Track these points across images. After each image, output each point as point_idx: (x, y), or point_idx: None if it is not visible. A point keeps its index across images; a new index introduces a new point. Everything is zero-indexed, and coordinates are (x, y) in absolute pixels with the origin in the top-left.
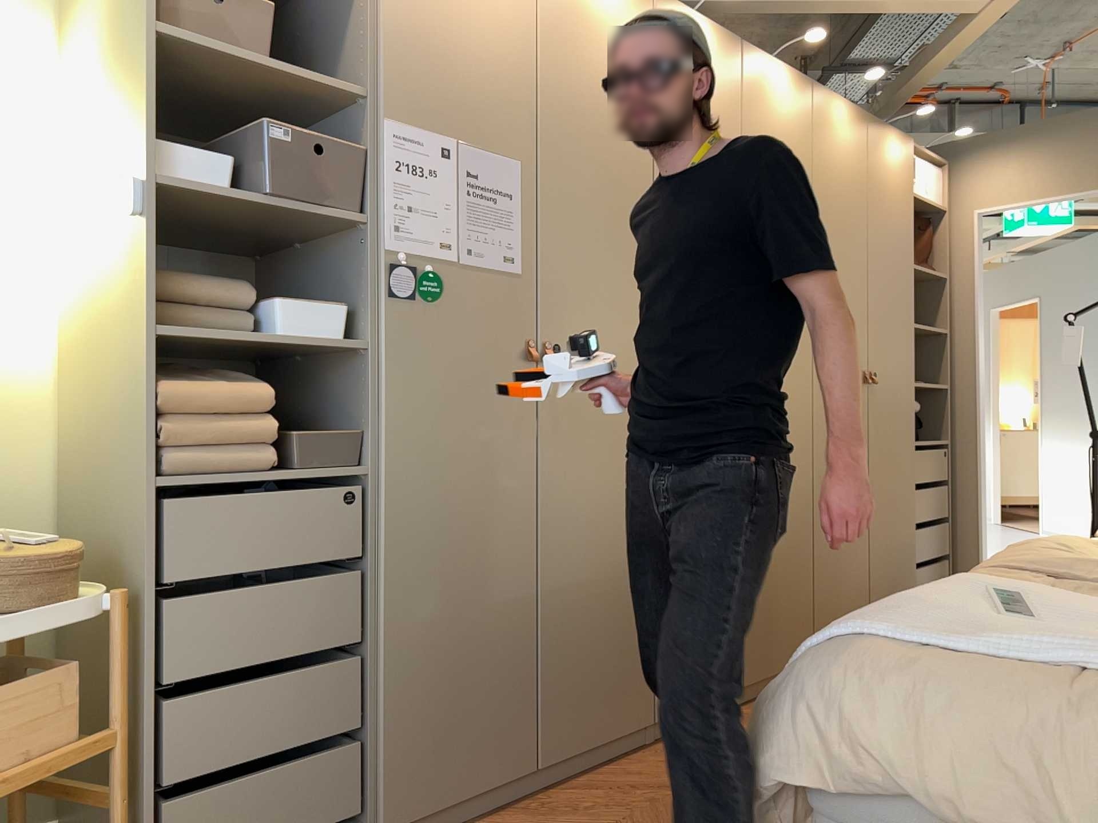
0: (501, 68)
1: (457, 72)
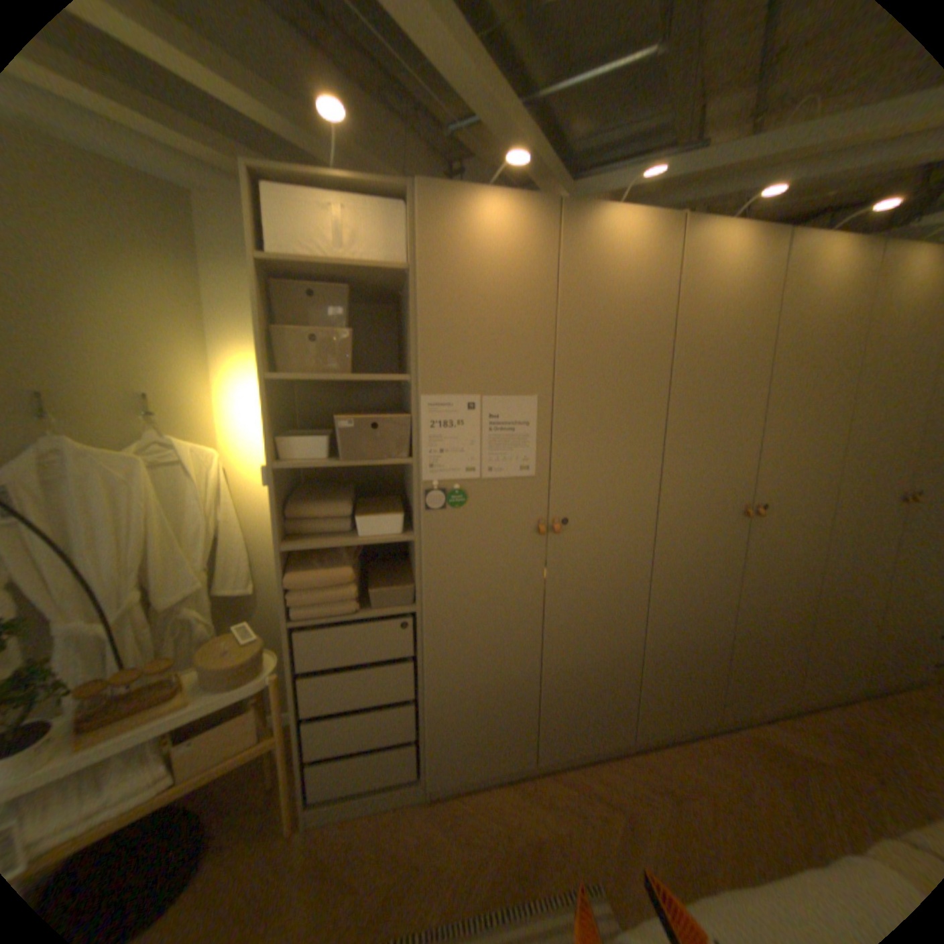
0: (520, 331)
1: (481, 345)
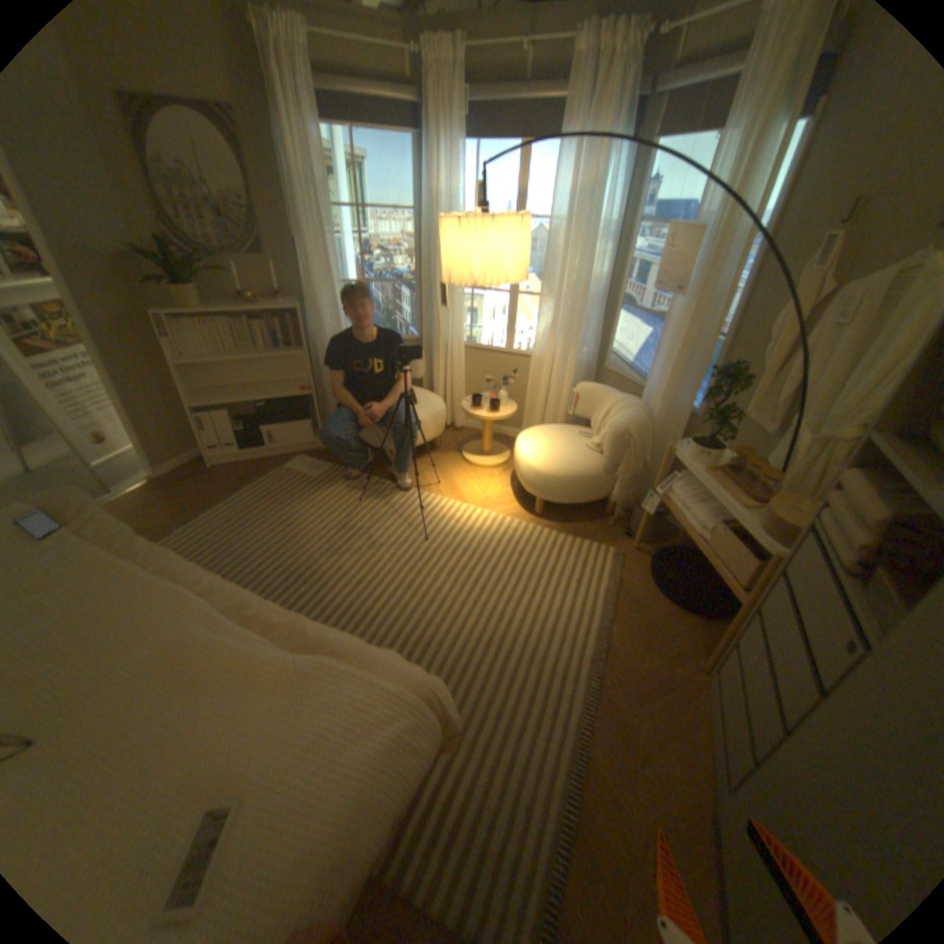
0: None
1: None
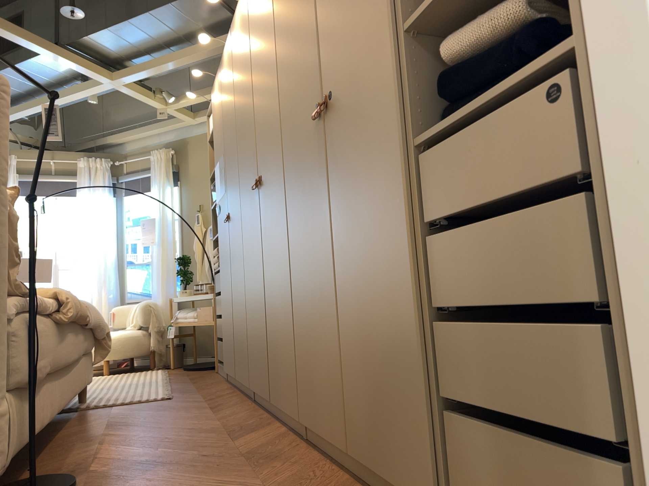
0: (223, 129)
1: (221, 142)
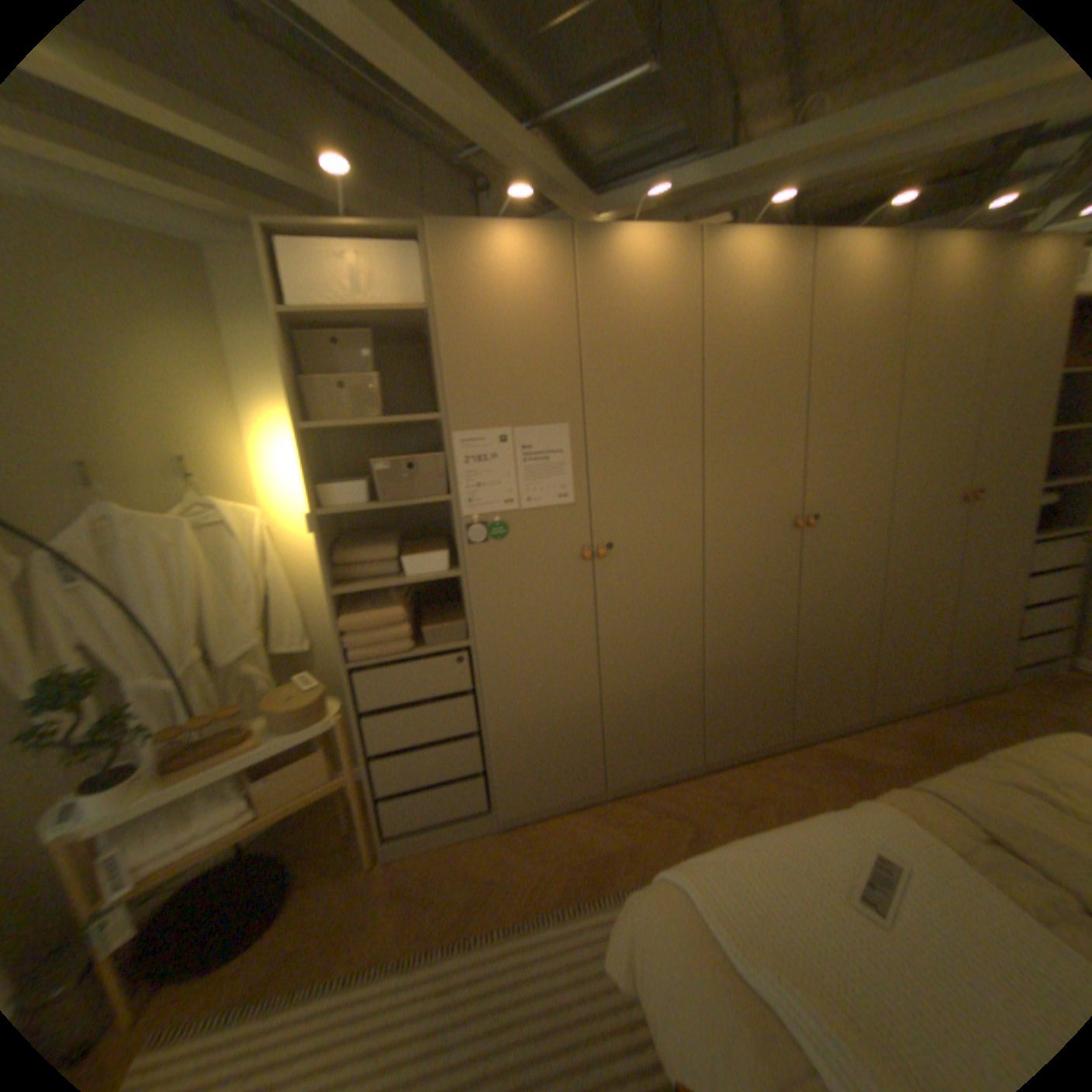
0: (546, 361)
1: (508, 378)
